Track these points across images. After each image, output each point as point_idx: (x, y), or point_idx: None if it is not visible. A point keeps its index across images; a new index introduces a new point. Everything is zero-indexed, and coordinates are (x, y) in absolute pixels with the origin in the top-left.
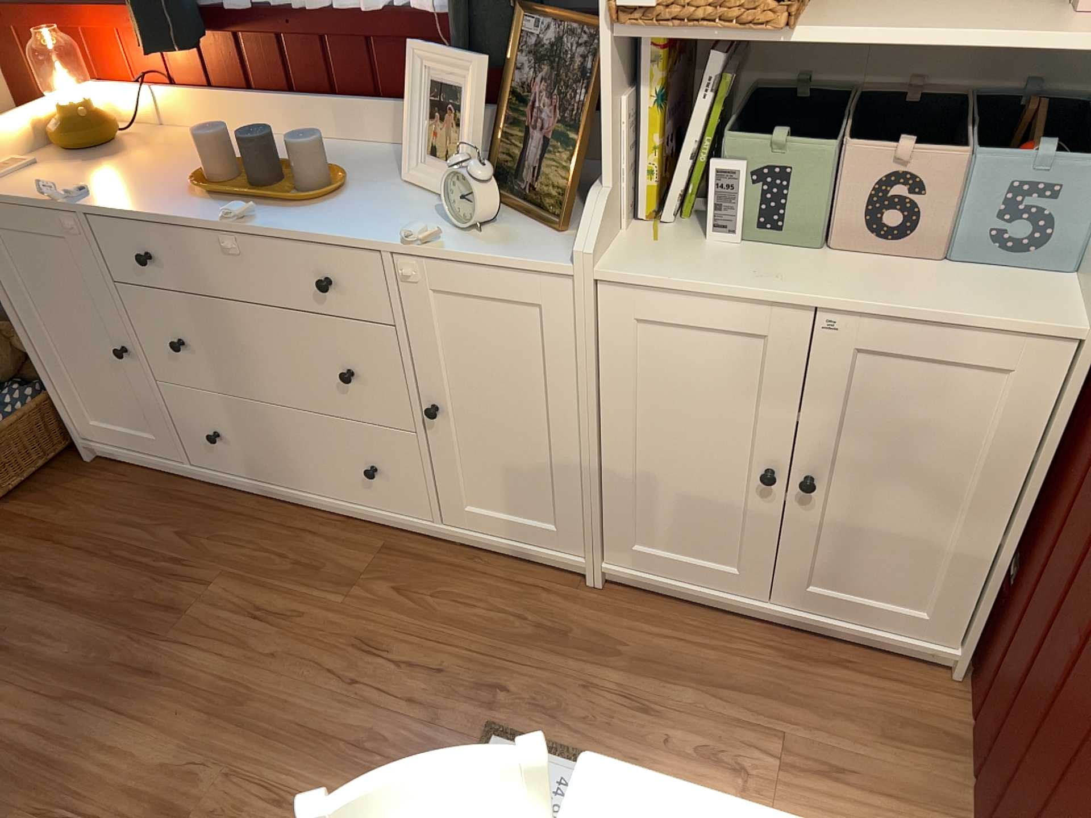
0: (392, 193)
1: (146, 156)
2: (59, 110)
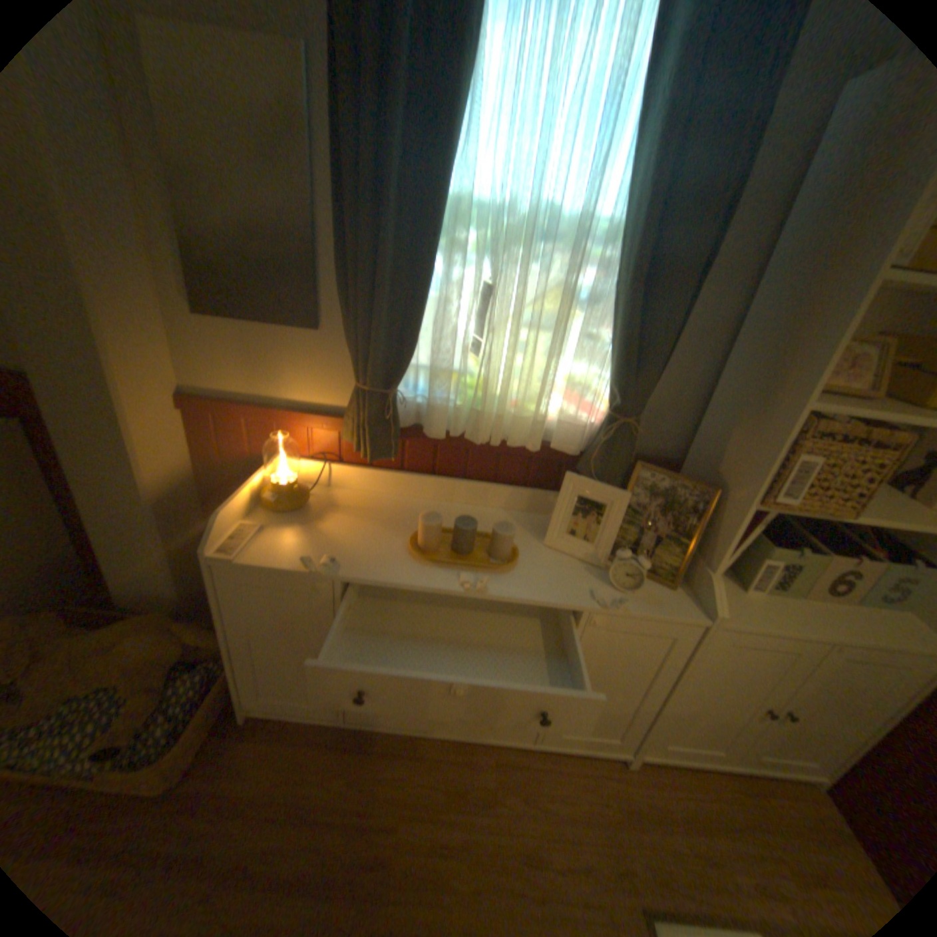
0: (546, 559)
1: (343, 519)
2: (271, 485)
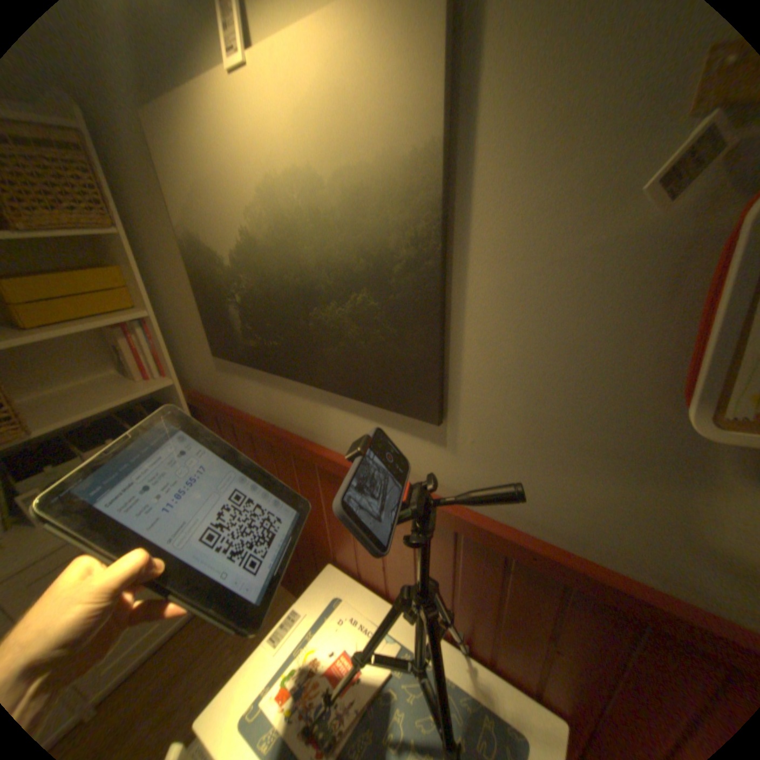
0: None
1: None
2: None
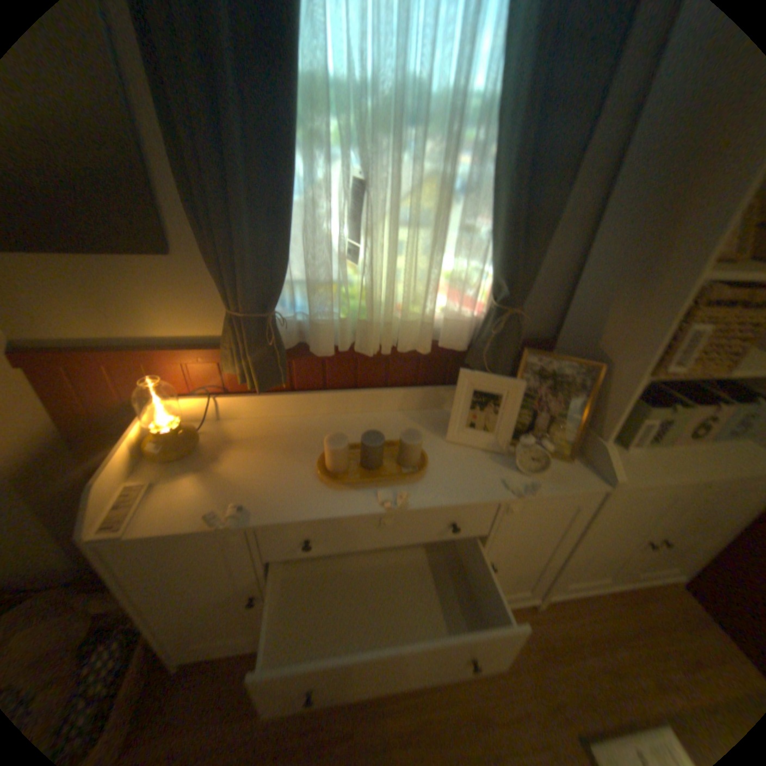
0: (452, 455)
1: (241, 454)
2: (152, 434)
